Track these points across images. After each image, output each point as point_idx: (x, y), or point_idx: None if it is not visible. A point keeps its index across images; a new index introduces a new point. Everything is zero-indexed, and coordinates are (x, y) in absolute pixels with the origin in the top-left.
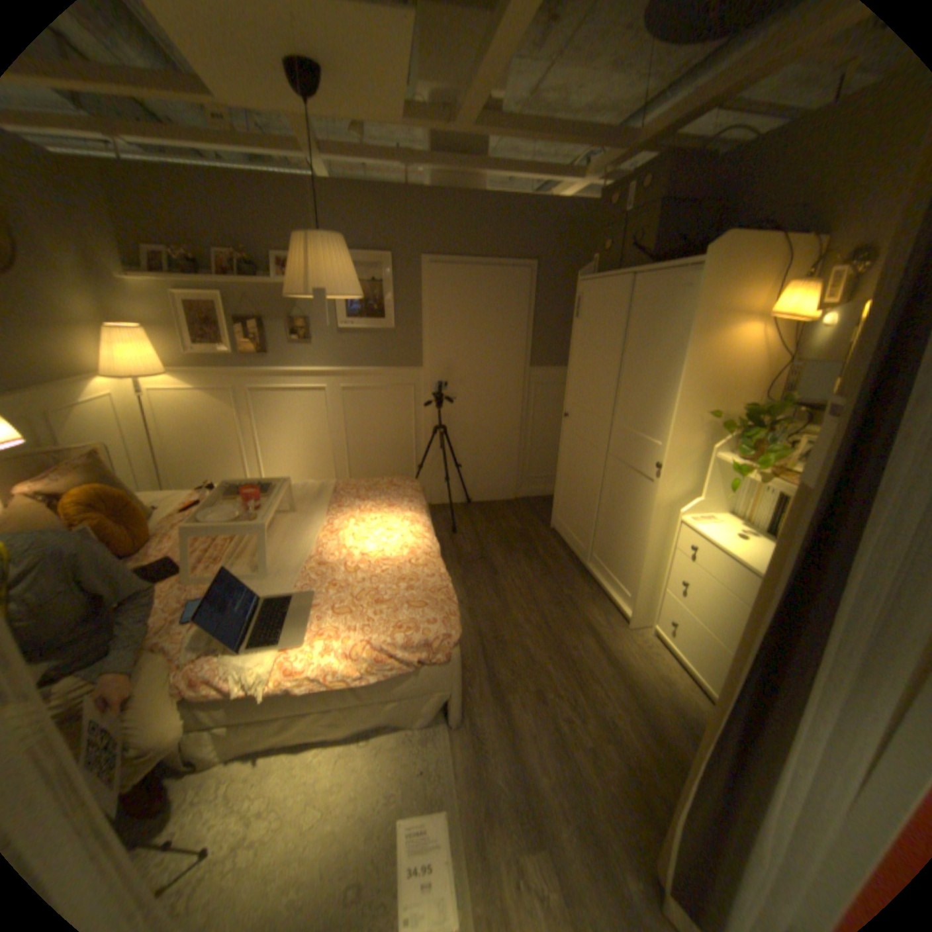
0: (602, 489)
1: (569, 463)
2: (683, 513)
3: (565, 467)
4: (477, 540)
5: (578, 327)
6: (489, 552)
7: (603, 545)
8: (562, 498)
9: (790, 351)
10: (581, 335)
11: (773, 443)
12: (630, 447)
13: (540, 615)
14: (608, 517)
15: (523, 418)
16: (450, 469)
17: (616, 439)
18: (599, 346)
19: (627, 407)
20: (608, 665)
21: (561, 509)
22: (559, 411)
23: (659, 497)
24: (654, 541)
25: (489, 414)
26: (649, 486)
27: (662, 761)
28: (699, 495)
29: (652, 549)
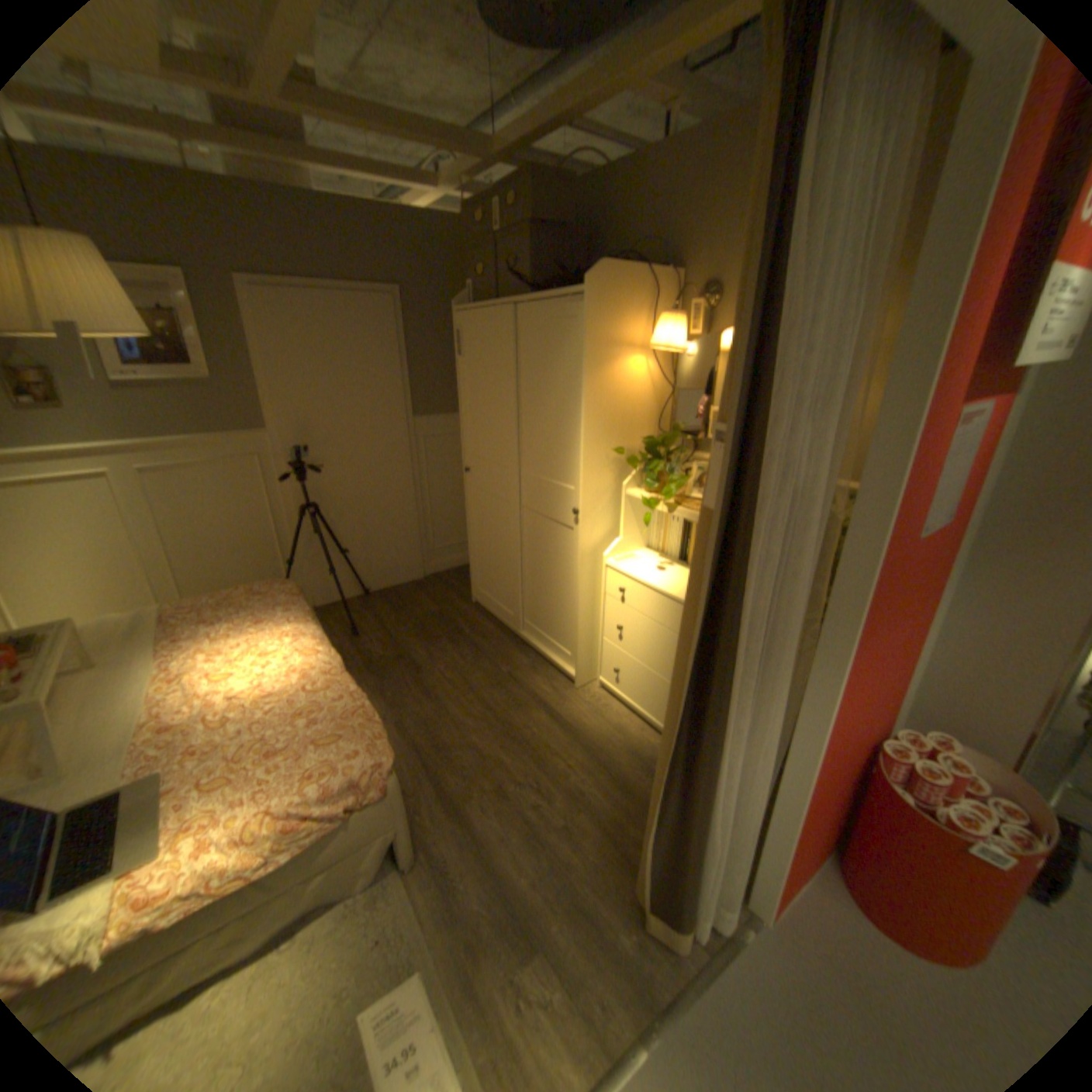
0: (522, 547)
1: (481, 525)
2: (605, 557)
3: (477, 529)
4: (388, 637)
5: (463, 366)
6: (407, 648)
7: (534, 607)
8: (480, 565)
9: (671, 382)
10: (468, 376)
11: (671, 474)
12: (544, 496)
13: (481, 703)
14: (534, 576)
15: (417, 479)
16: (334, 557)
17: (527, 489)
18: (491, 388)
19: (533, 454)
20: (562, 732)
21: (481, 578)
22: (458, 466)
23: (581, 545)
24: (584, 591)
25: (374, 480)
26: (569, 535)
27: (630, 809)
28: (617, 535)
29: (583, 600)
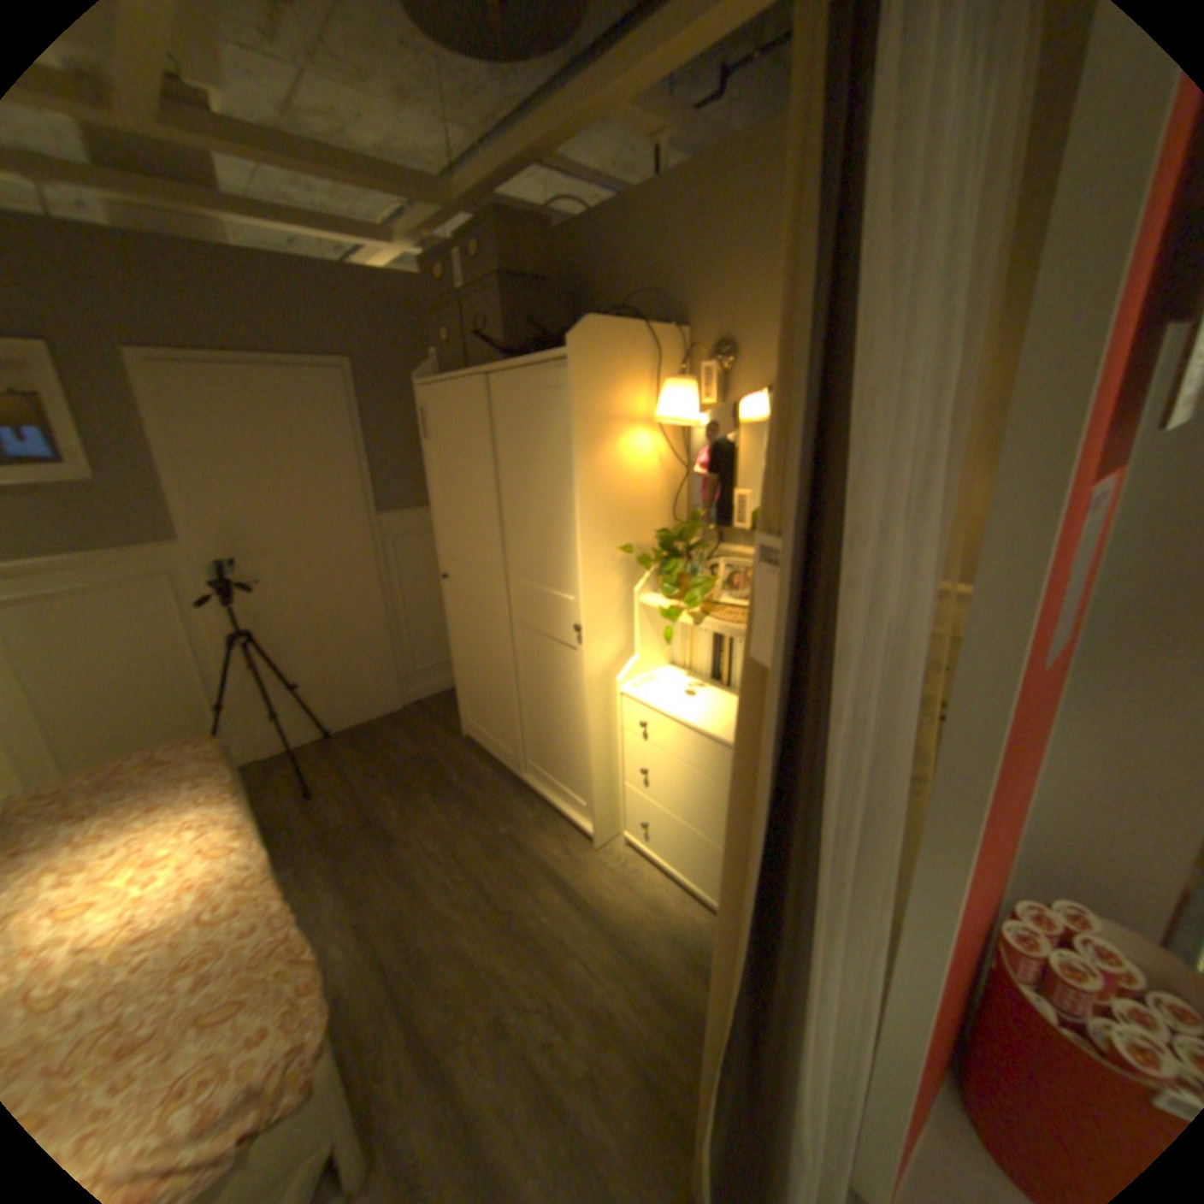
0: (515, 670)
1: (465, 643)
2: (619, 681)
3: (460, 648)
4: (349, 797)
5: (430, 451)
6: (374, 812)
7: (536, 745)
8: (468, 692)
9: (683, 462)
10: (437, 463)
11: (693, 576)
12: (537, 608)
13: (470, 885)
14: (533, 707)
15: (384, 589)
16: (278, 695)
17: (516, 600)
18: (464, 477)
19: (520, 556)
20: (579, 920)
21: (470, 708)
22: (436, 569)
23: (586, 670)
24: (595, 727)
25: (327, 594)
26: (572, 657)
27: (674, 1033)
28: (632, 652)
29: (595, 739)
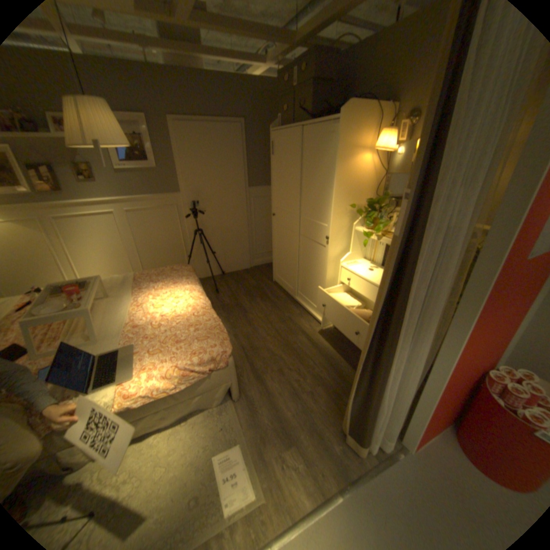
0: (299, 255)
1: (279, 243)
2: (341, 262)
3: (277, 245)
4: (232, 295)
5: (274, 160)
6: (241, 301)
7: (303, 285)
8: (278, 263)
9: (385, 168)
10: (276, 165)
11: (381, 219)
12: (311, 229)
13: (274, 329)
14: (304, 270)
15: (249, 219)
16: (209, 255)
17: (303, 225)
18: (288, 172)
19: (307, 207)
20: (313, 348)
21: (278, 270)
22: (269, 213)
23: (329, 255)
24: (329, 279)
25: (228, 218)
26: (323, 250)
27: (344, 388)
28: (348, 251)
29: (328, 283)
